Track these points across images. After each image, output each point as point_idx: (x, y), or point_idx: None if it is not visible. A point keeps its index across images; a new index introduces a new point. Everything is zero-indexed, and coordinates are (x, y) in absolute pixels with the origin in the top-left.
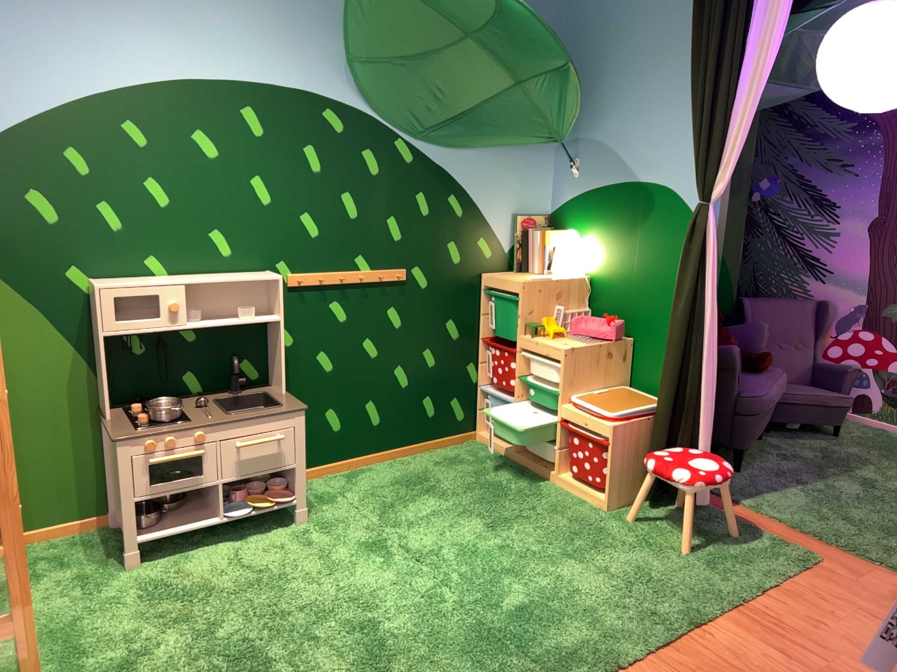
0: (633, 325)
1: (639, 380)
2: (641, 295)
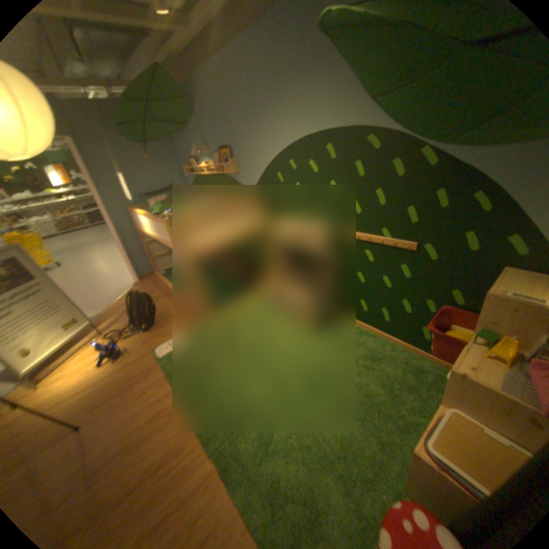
0: None
1: None
2: None
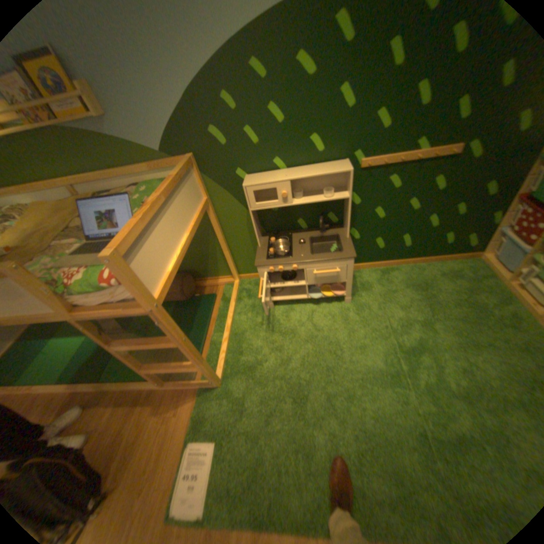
0: None
1: None
2: None
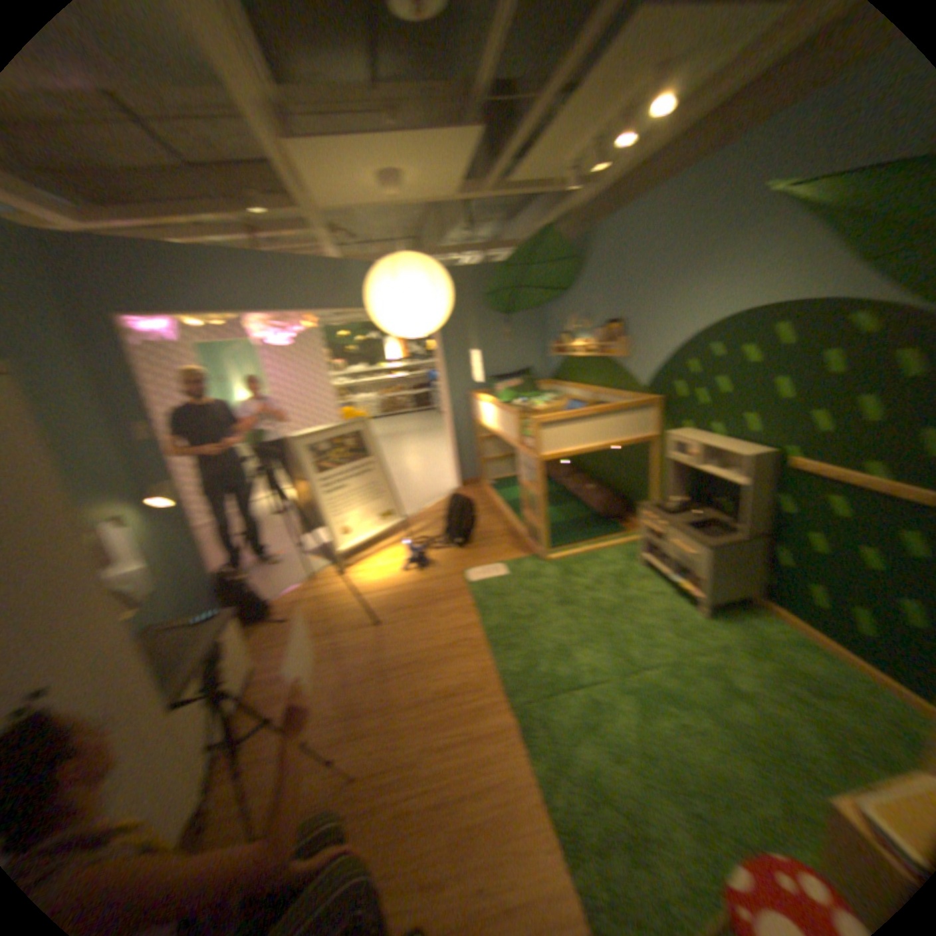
0: None
1: None
2: None
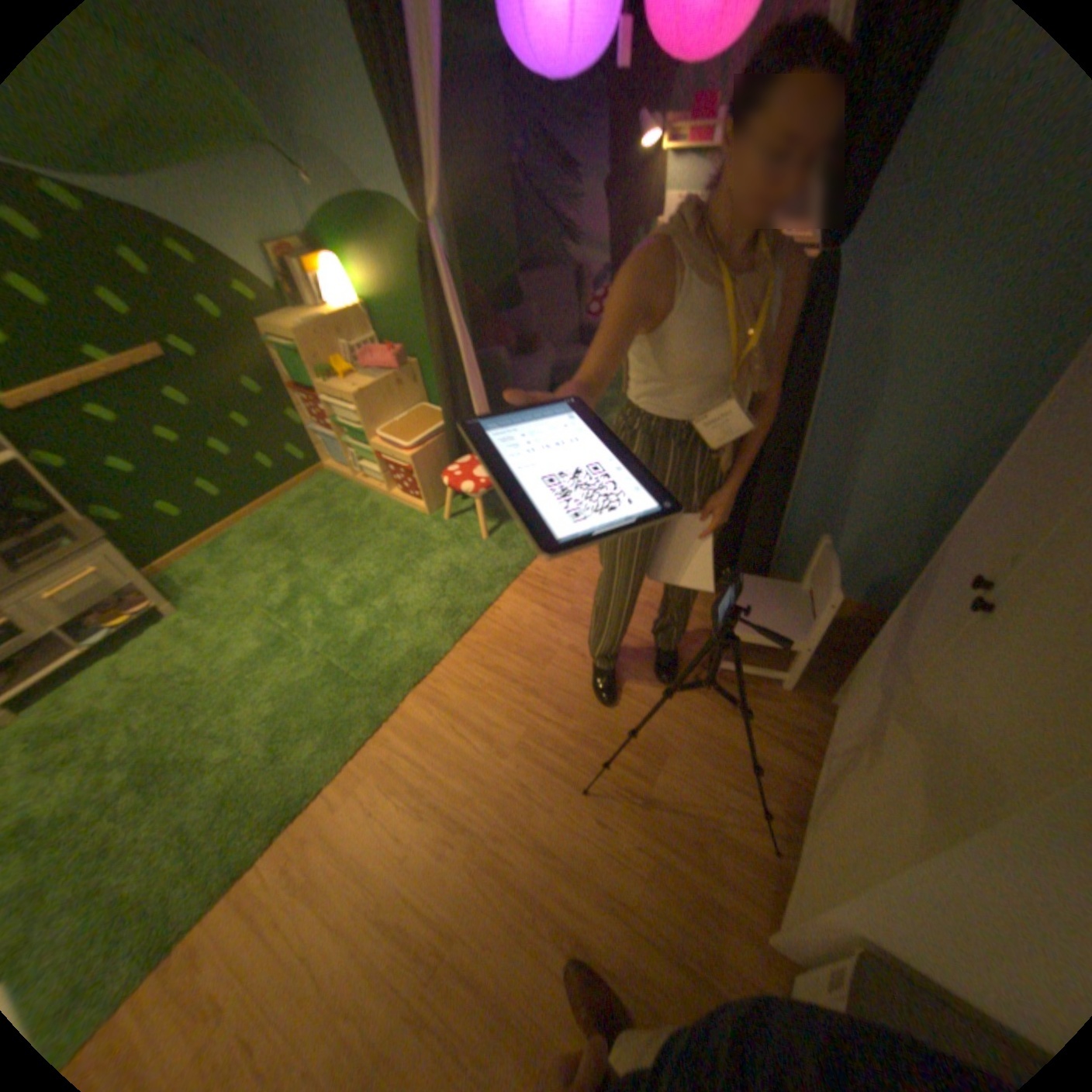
0: (411, 348)
1: (431, 396)
2: (407, 319)
